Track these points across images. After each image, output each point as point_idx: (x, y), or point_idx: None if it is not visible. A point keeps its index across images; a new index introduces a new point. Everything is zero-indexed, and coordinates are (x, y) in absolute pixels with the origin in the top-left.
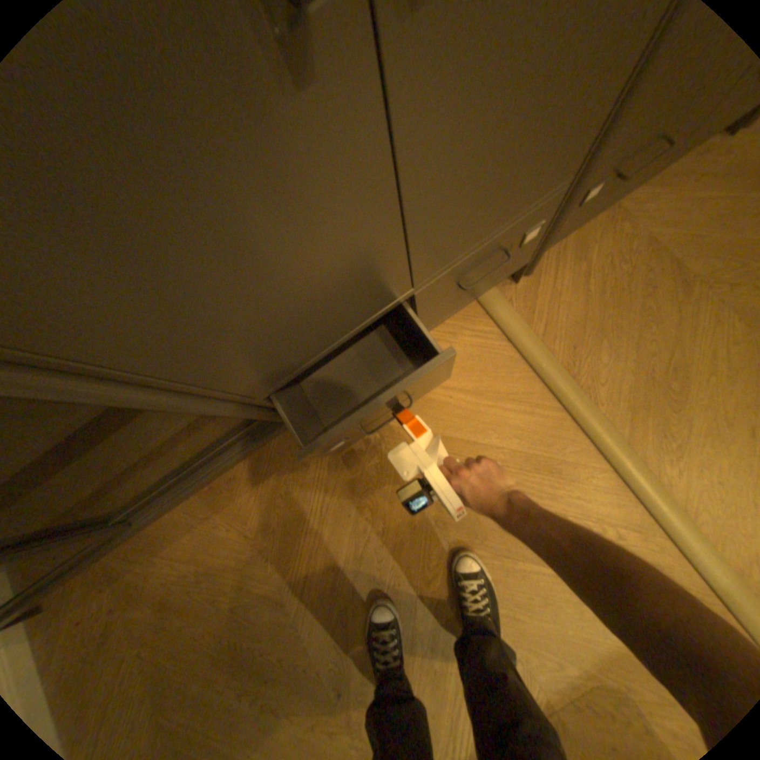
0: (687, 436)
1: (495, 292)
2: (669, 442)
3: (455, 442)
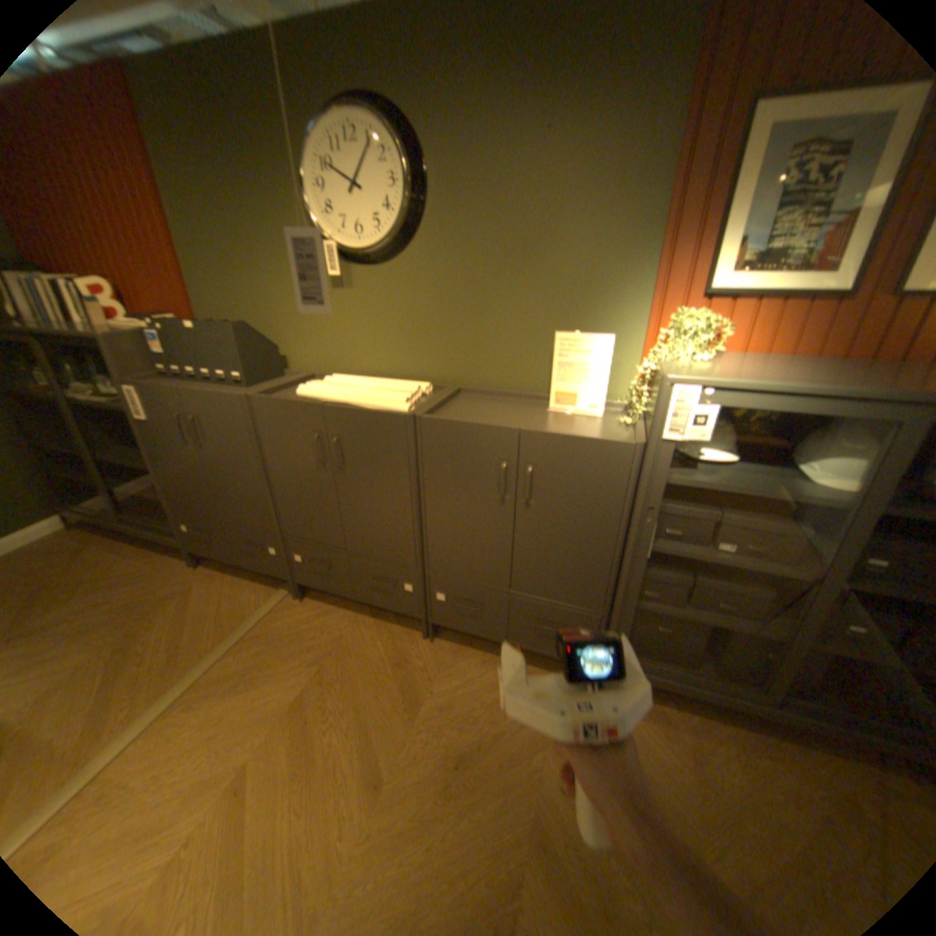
0: (202, 709)
1: (284, 593)
2: (196, 703)
3: (183, 618)
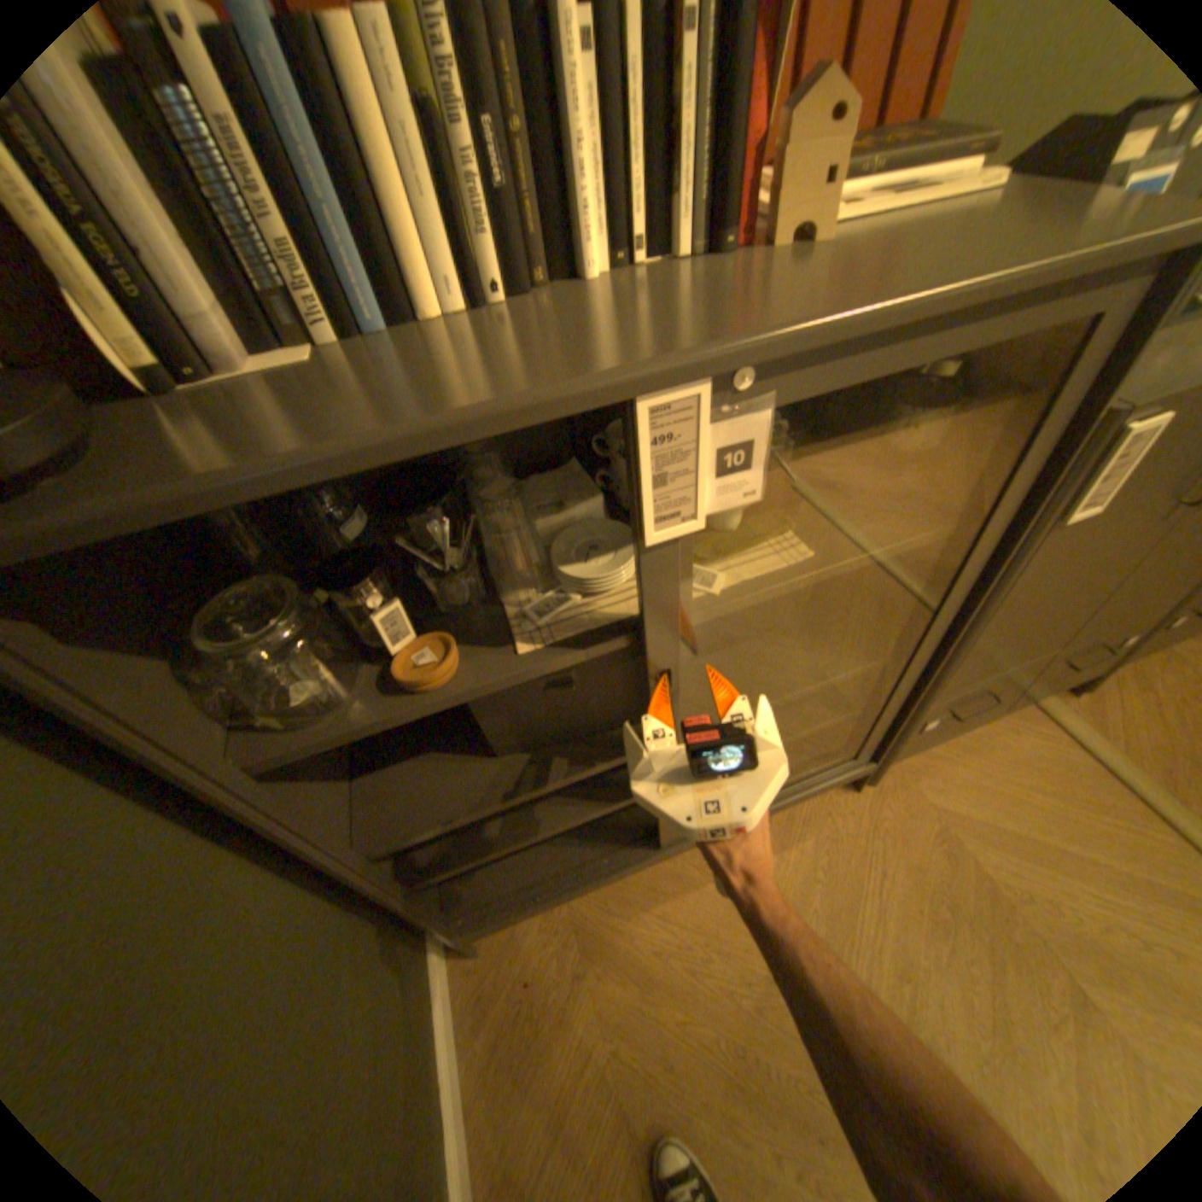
0: None
1: (1057, 701)
2: None
3: (1048, 849)
